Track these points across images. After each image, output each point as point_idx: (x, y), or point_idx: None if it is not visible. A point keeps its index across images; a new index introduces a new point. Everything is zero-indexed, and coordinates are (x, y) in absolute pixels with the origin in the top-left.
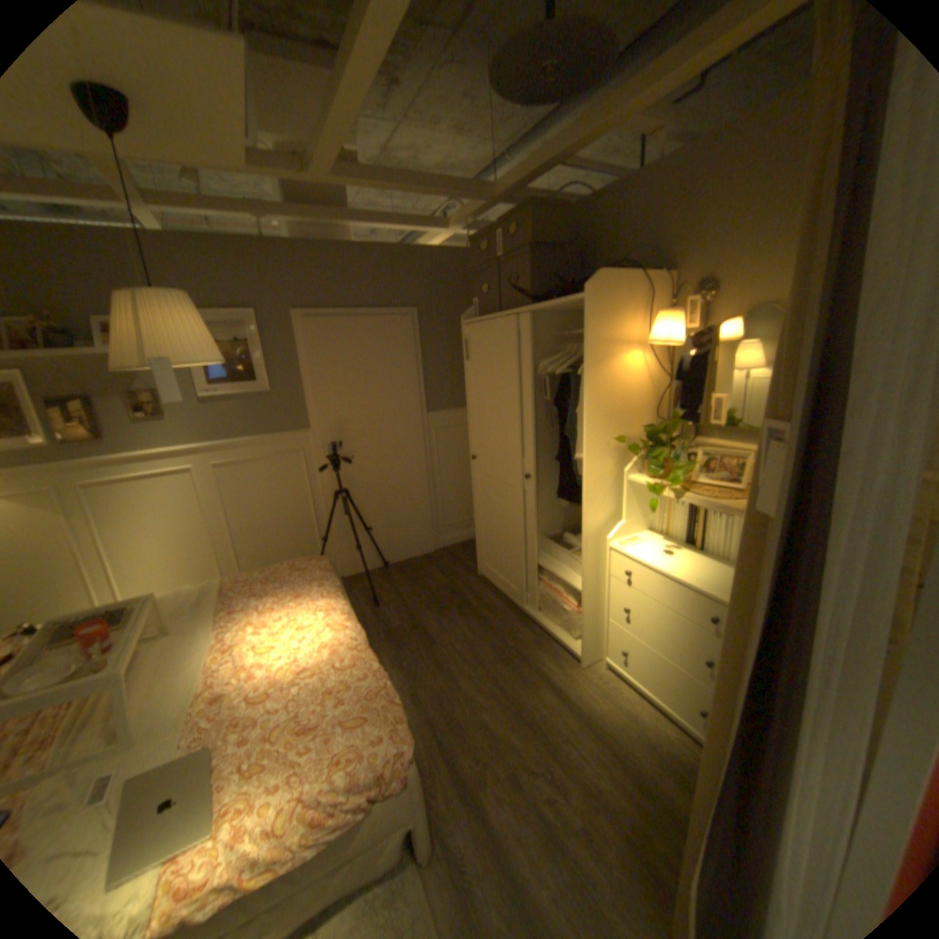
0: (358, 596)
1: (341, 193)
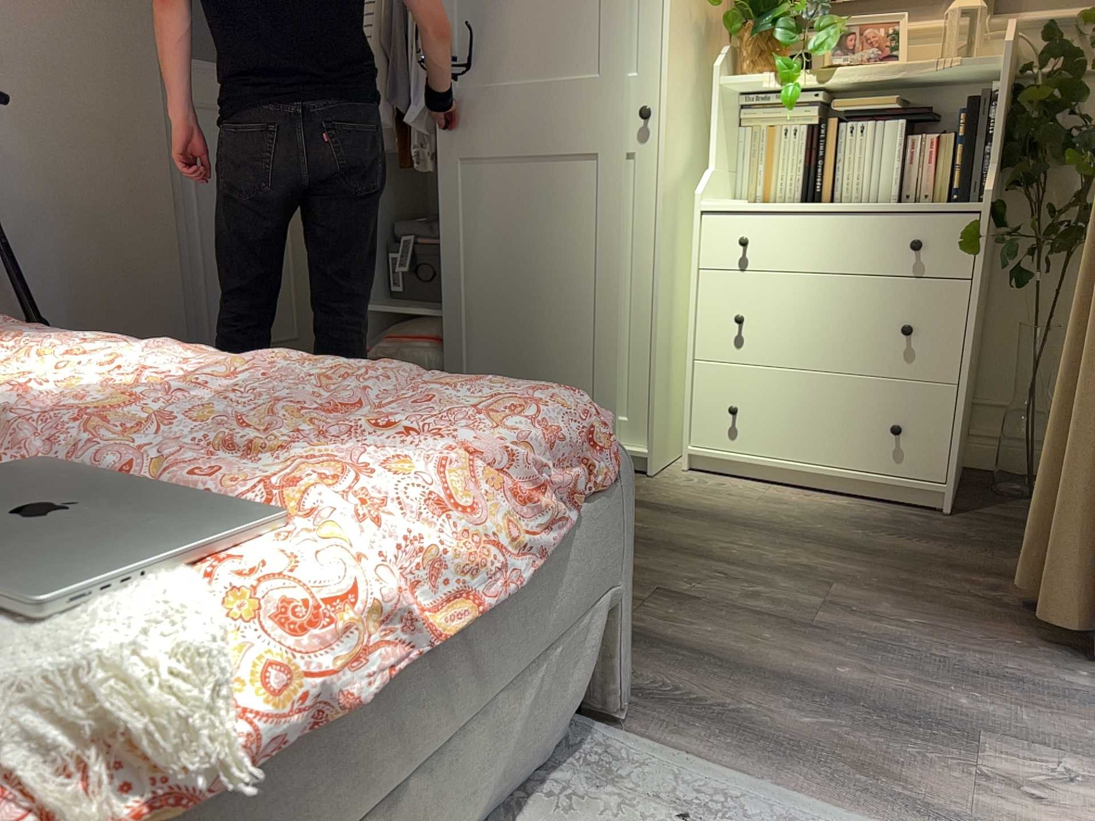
0: None
1: None
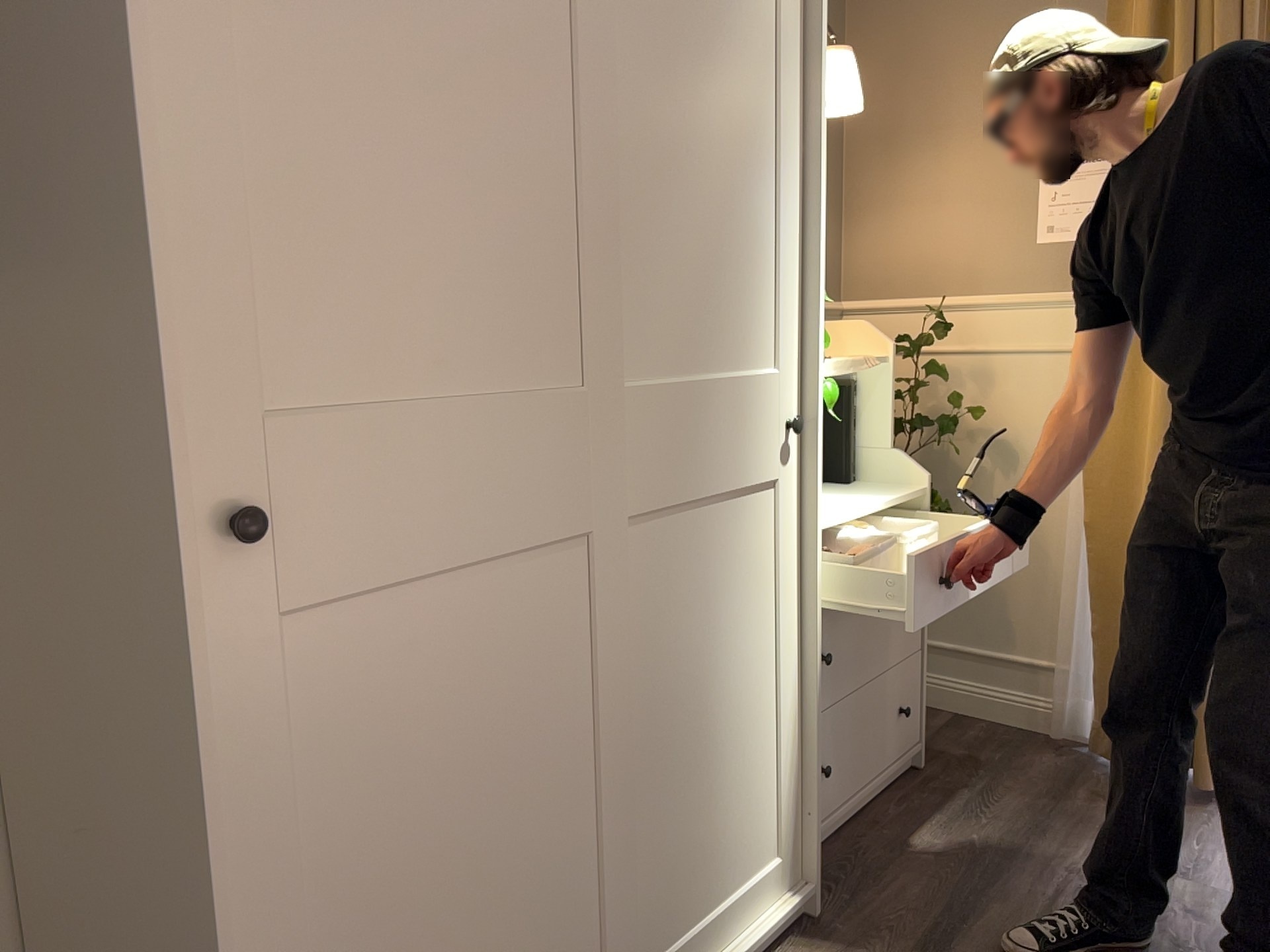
0: None
1: None
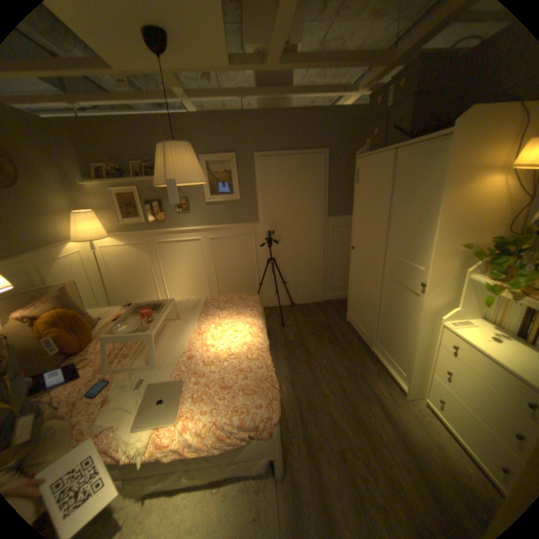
0: (274, 319)
1: (289, 77)
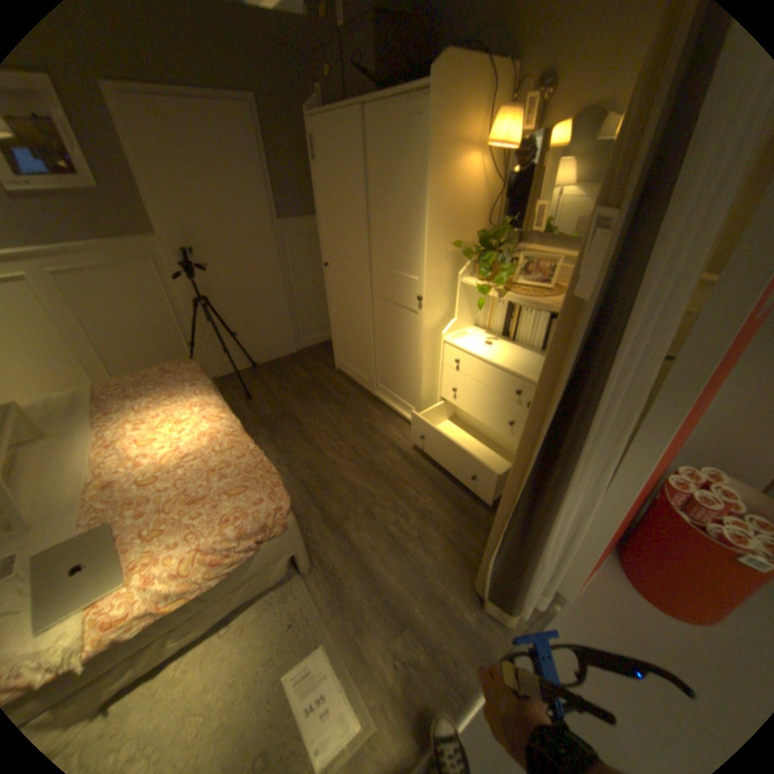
0: (232, 392)
1: None
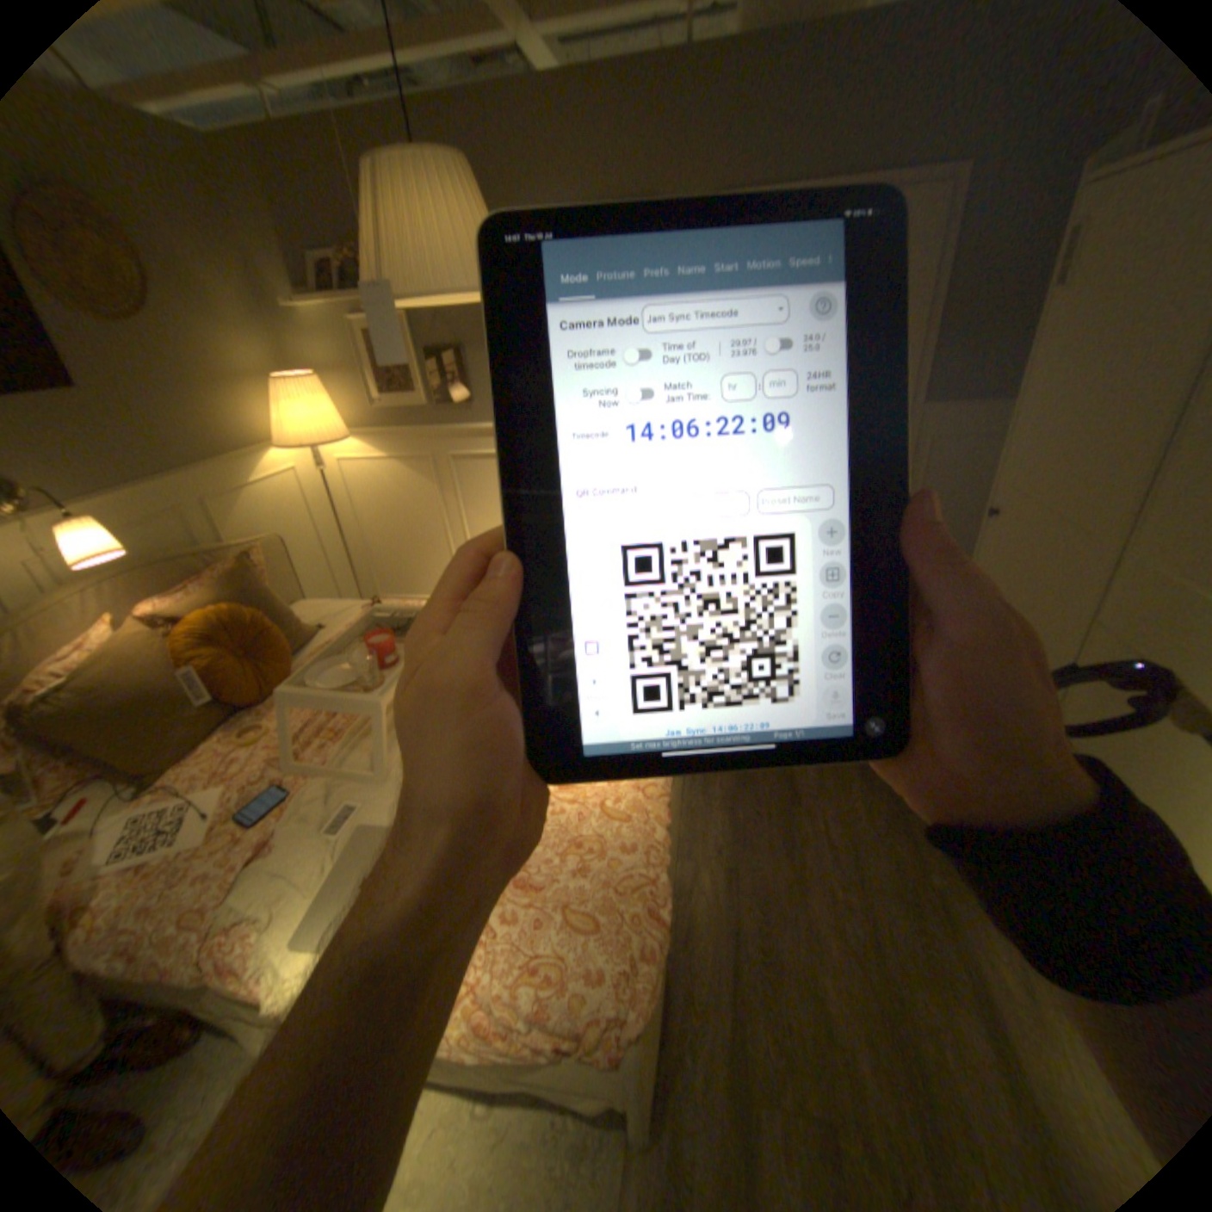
0: None
1: None
